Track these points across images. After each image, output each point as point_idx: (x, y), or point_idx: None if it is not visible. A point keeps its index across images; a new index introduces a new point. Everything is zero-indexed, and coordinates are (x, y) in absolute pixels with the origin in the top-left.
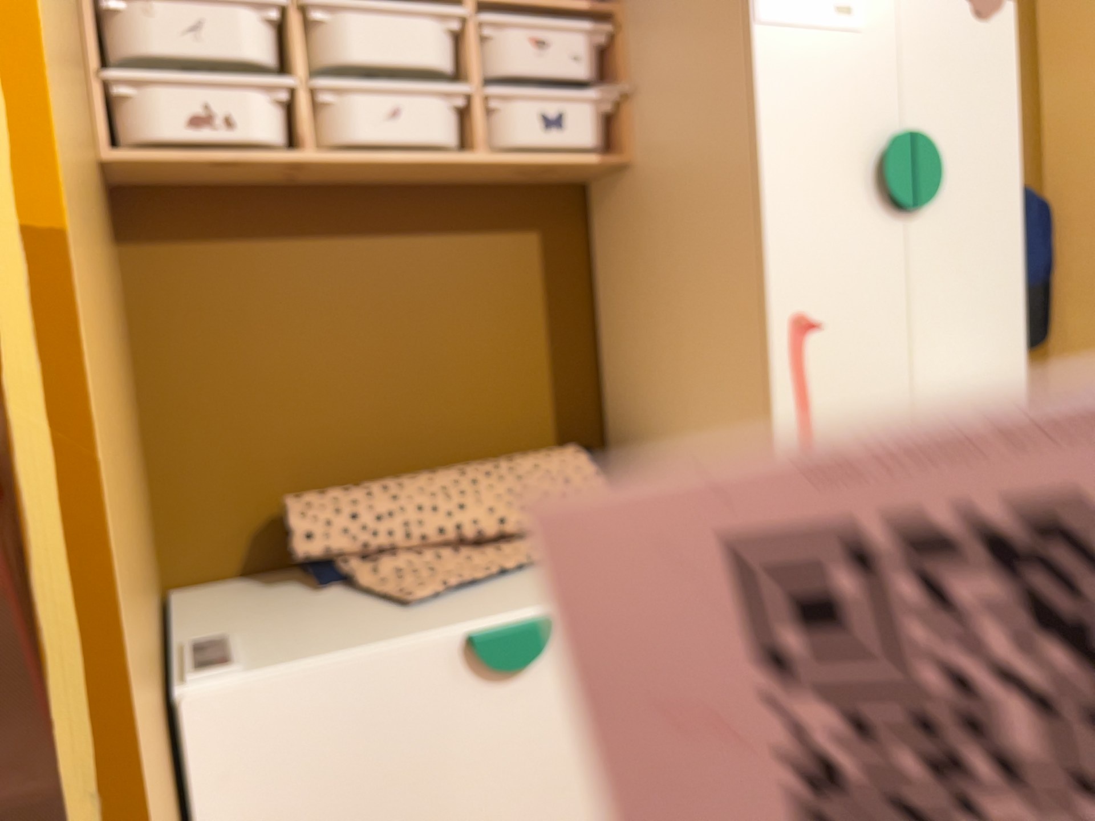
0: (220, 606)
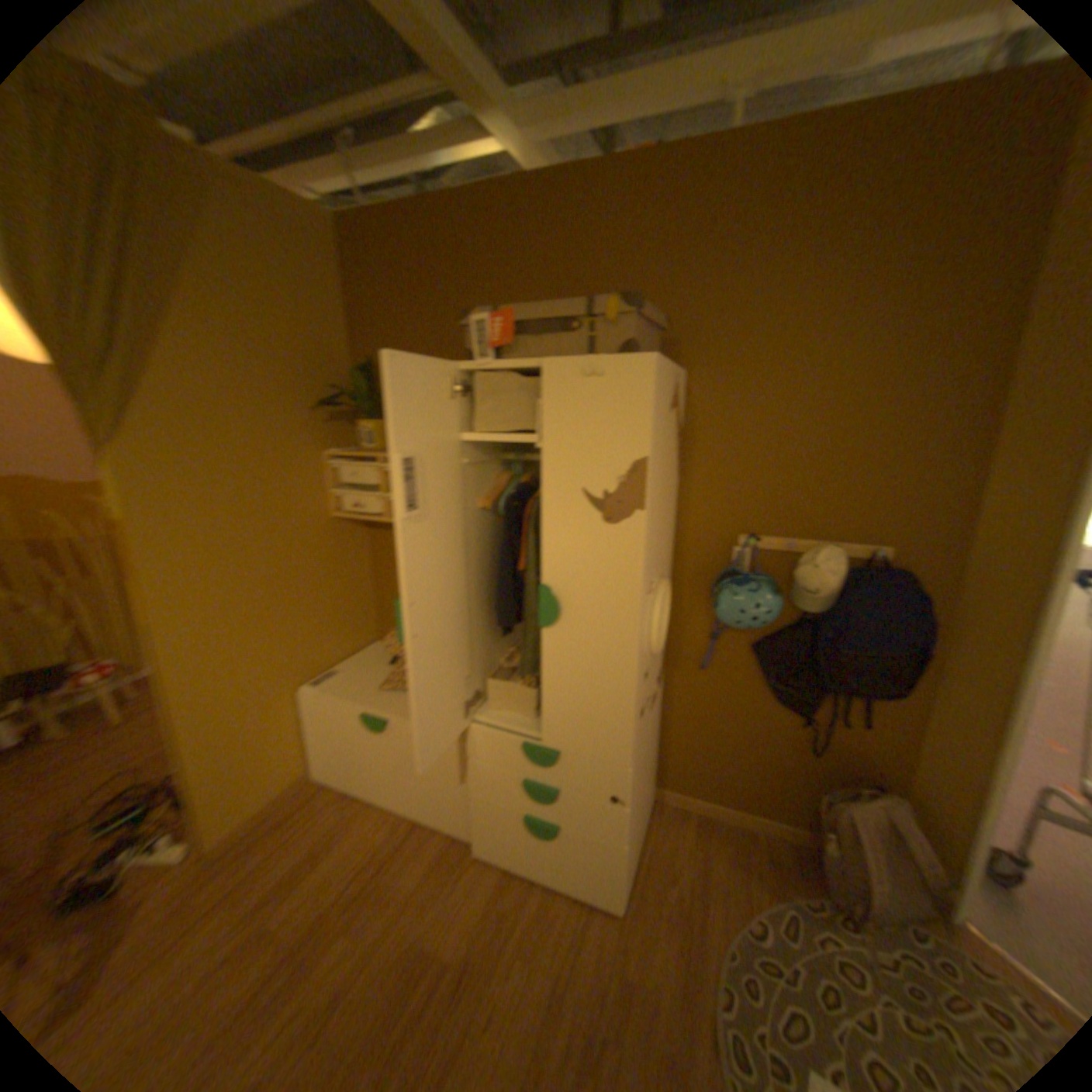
0: (367, 657)
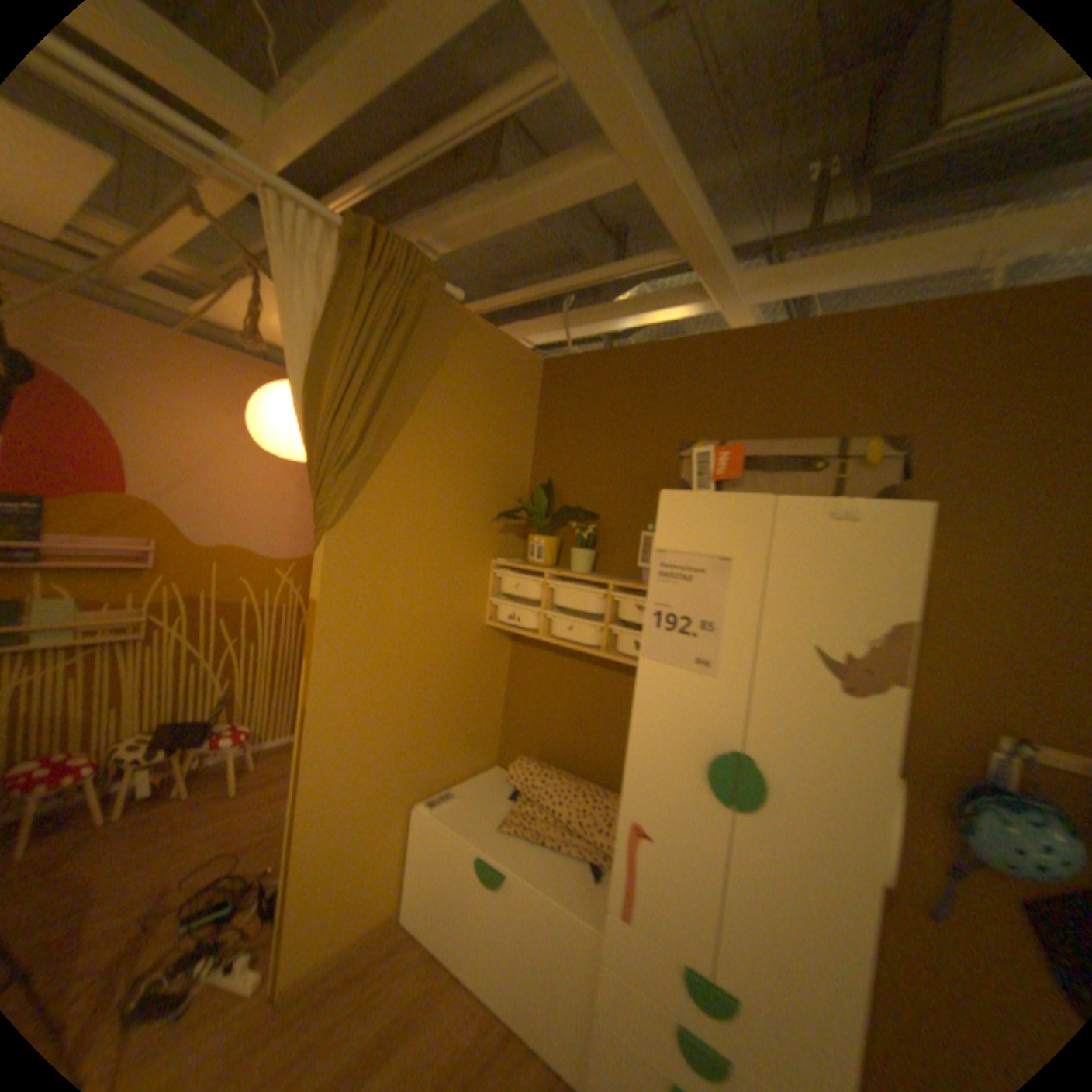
0: (487, 783)
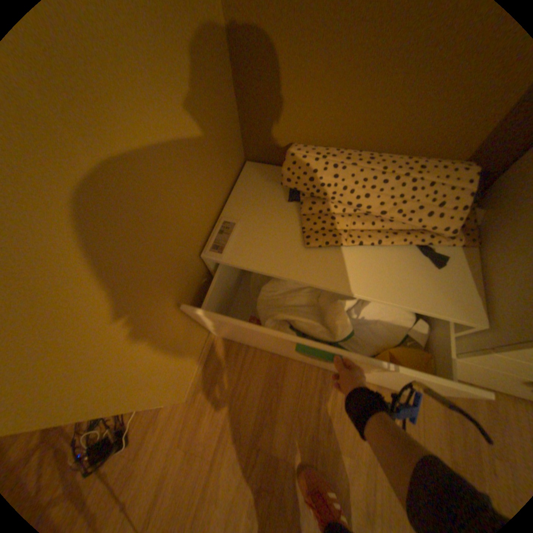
0: (252, 187)
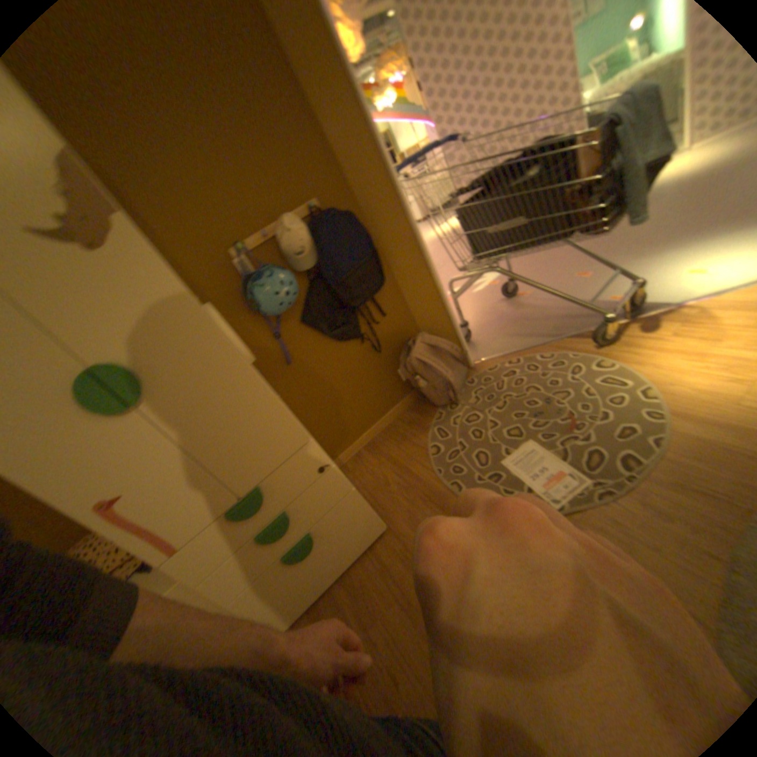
0: None
